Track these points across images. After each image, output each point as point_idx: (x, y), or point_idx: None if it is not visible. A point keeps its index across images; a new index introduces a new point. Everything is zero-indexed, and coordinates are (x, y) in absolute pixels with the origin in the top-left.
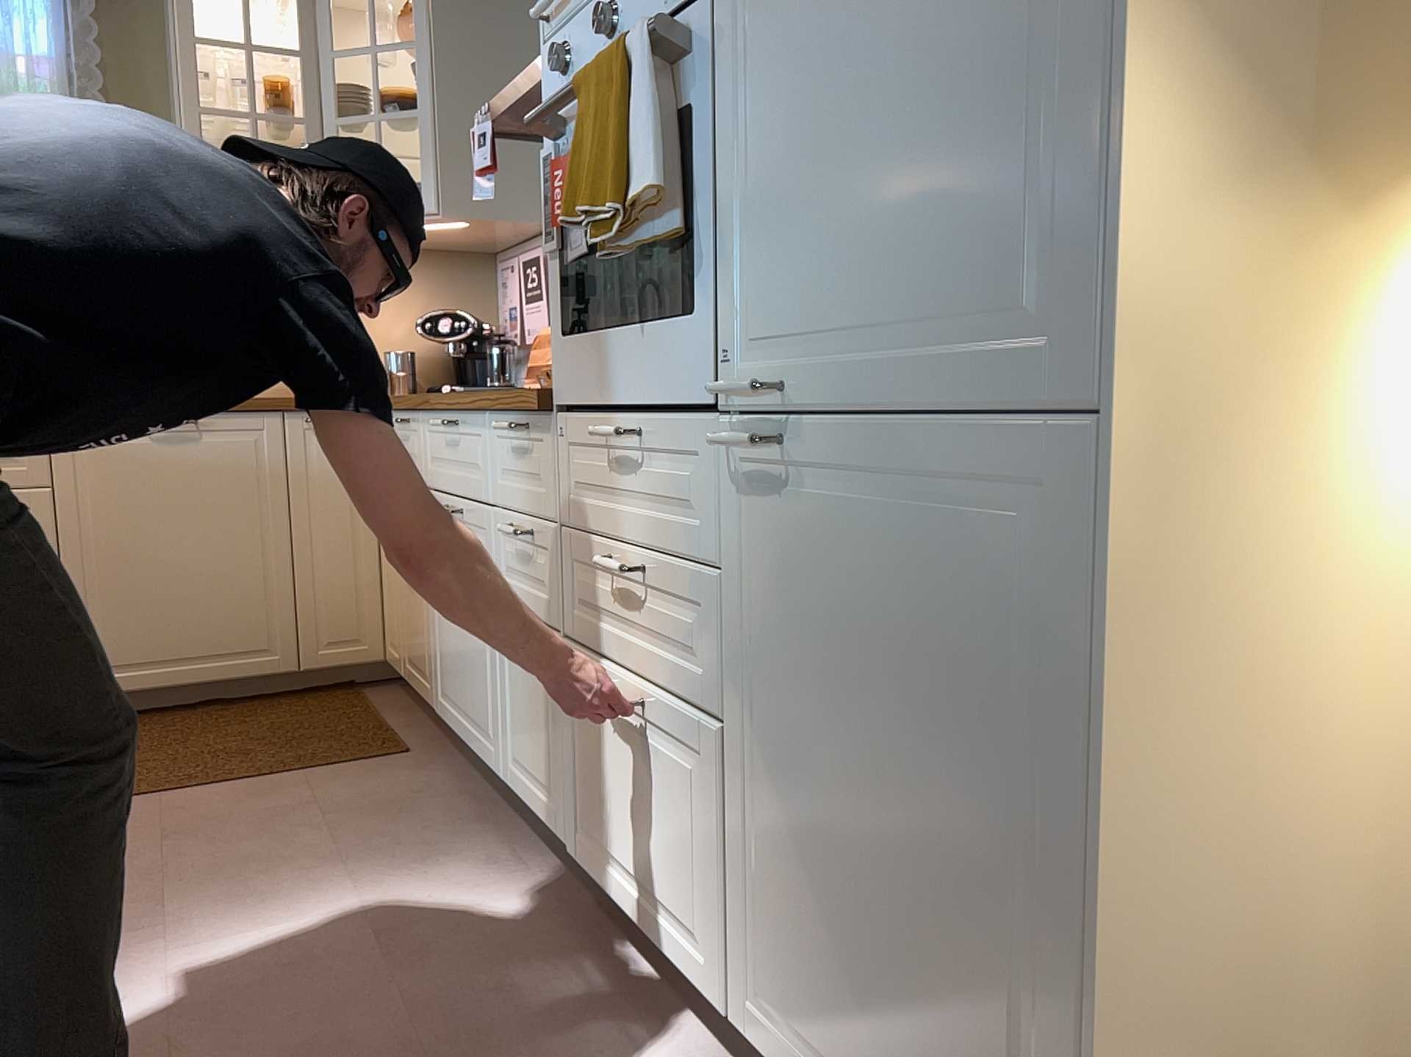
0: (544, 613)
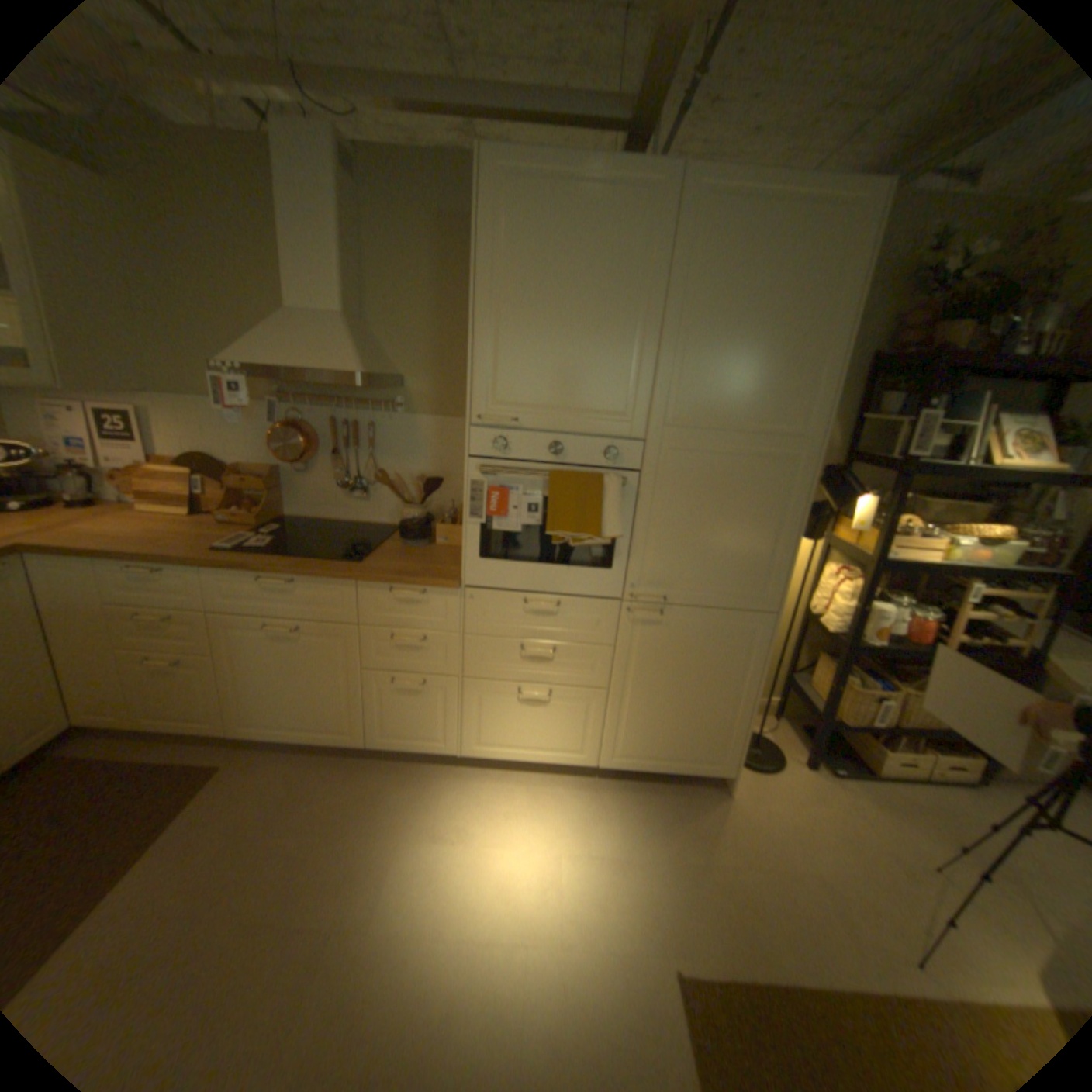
0: (436, 669)
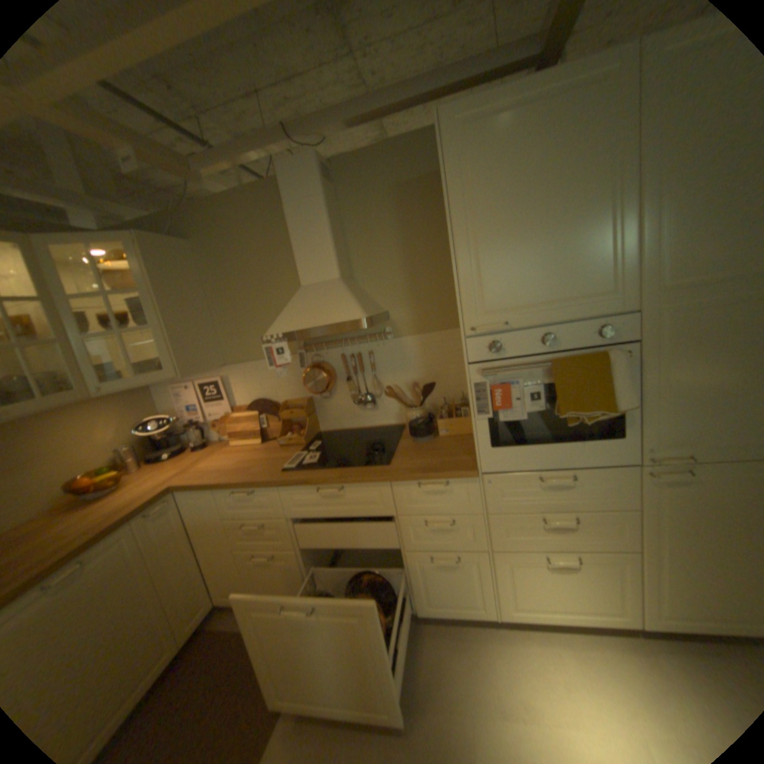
0: (468, 547)
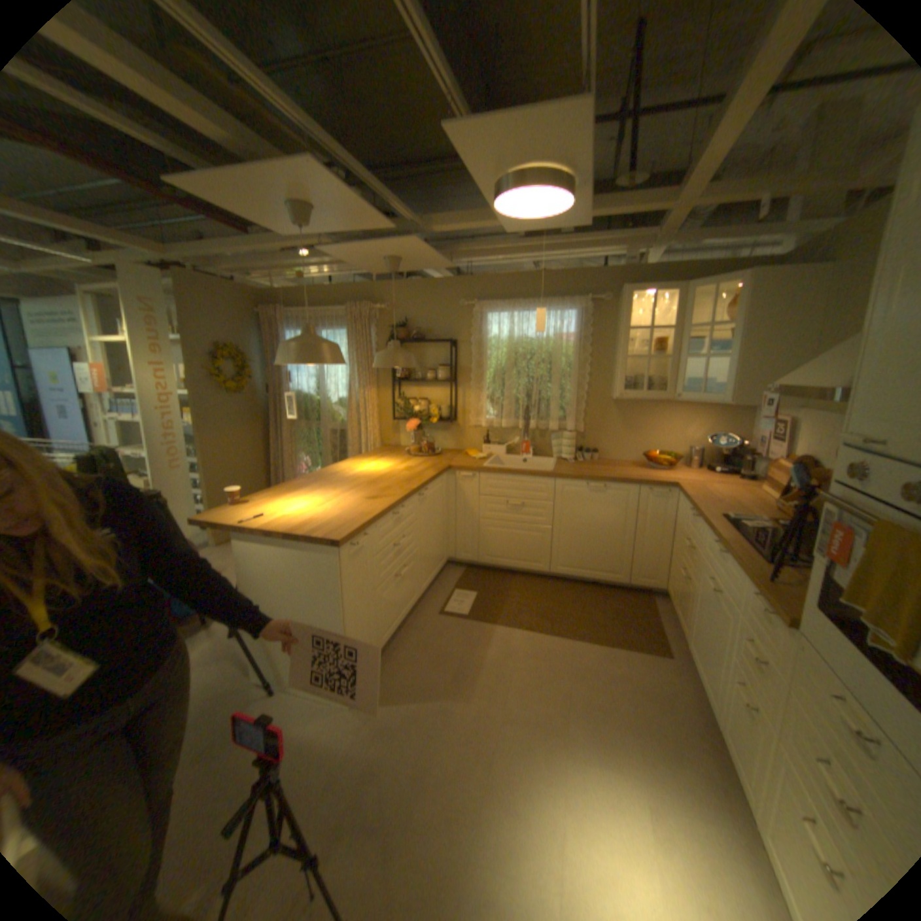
0: (765, 708)
